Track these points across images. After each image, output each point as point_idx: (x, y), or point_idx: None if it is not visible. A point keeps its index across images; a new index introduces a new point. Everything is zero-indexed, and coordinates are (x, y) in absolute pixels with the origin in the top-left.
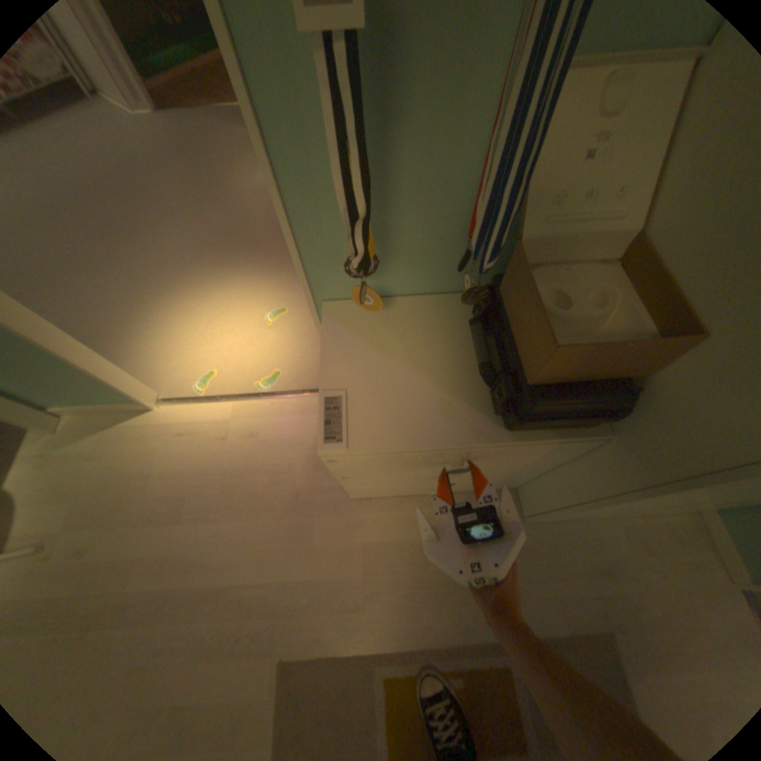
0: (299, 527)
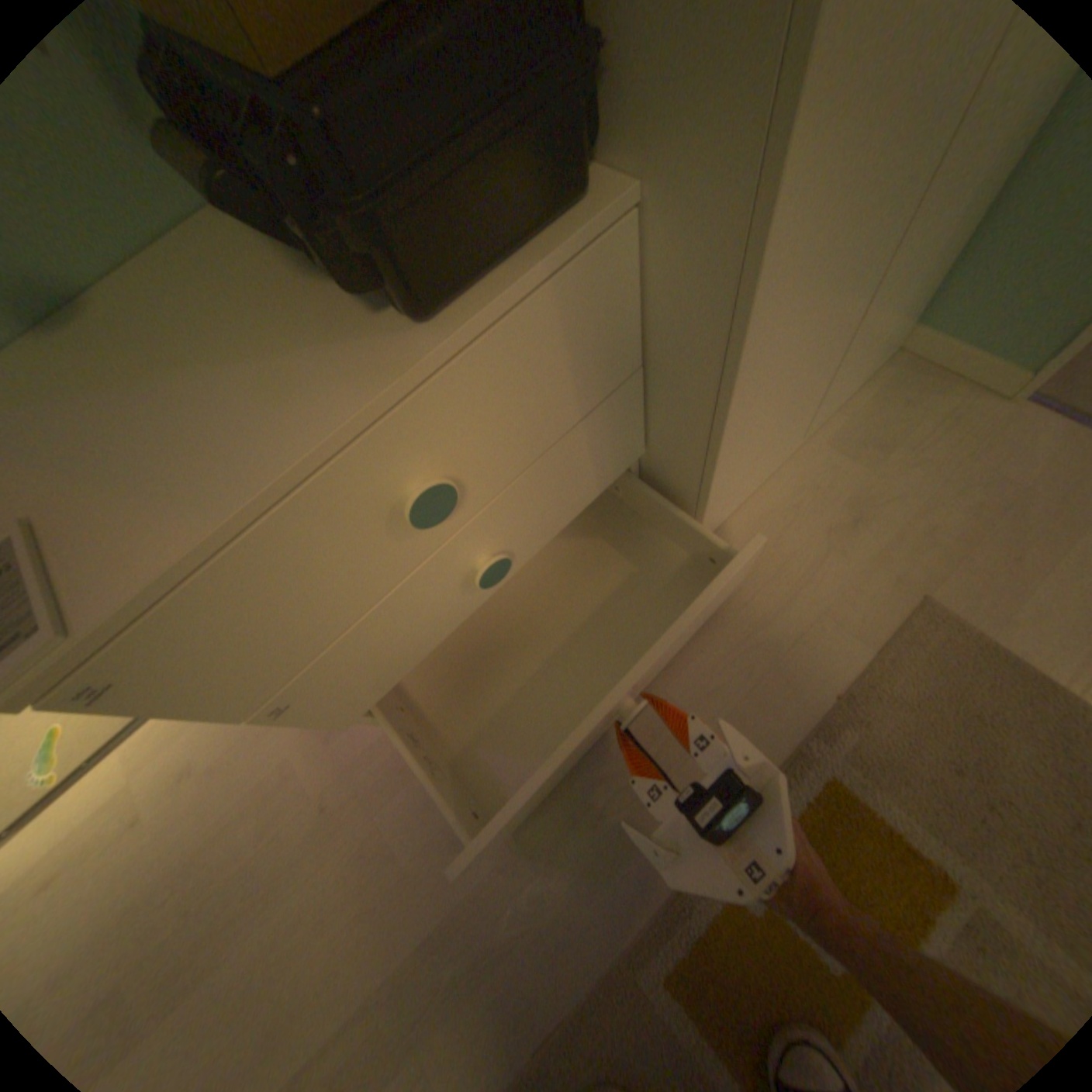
0: (355, 856)
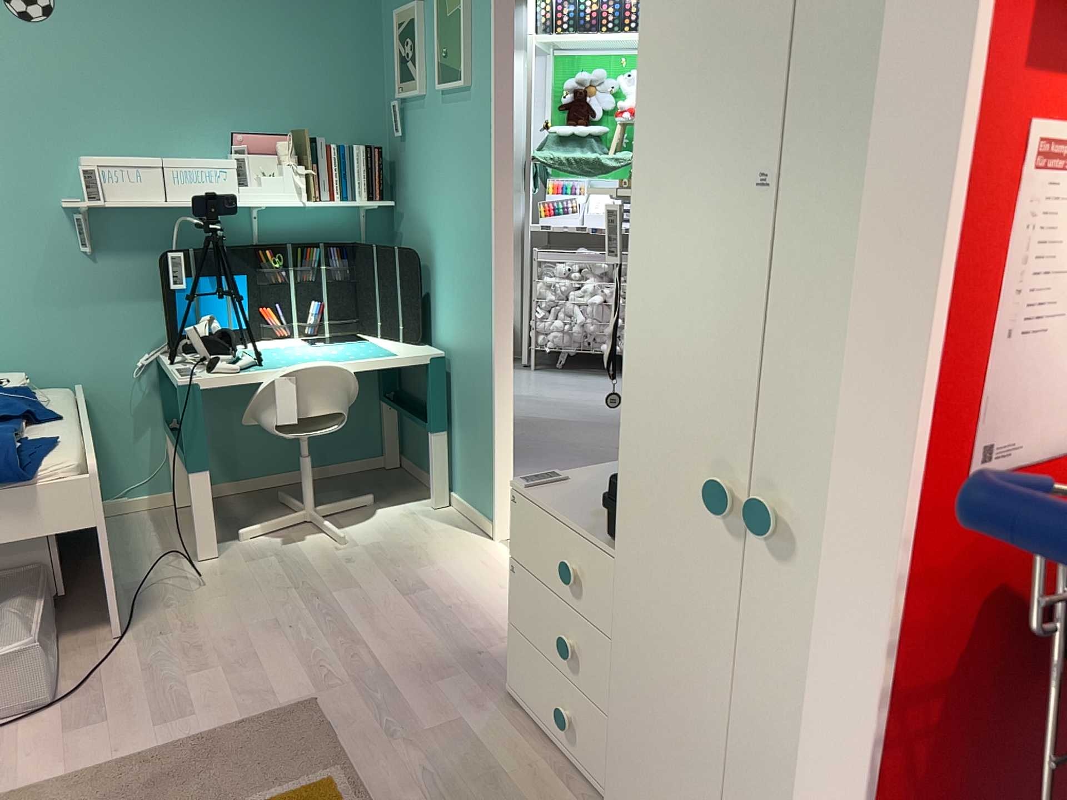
0: (450, 666)
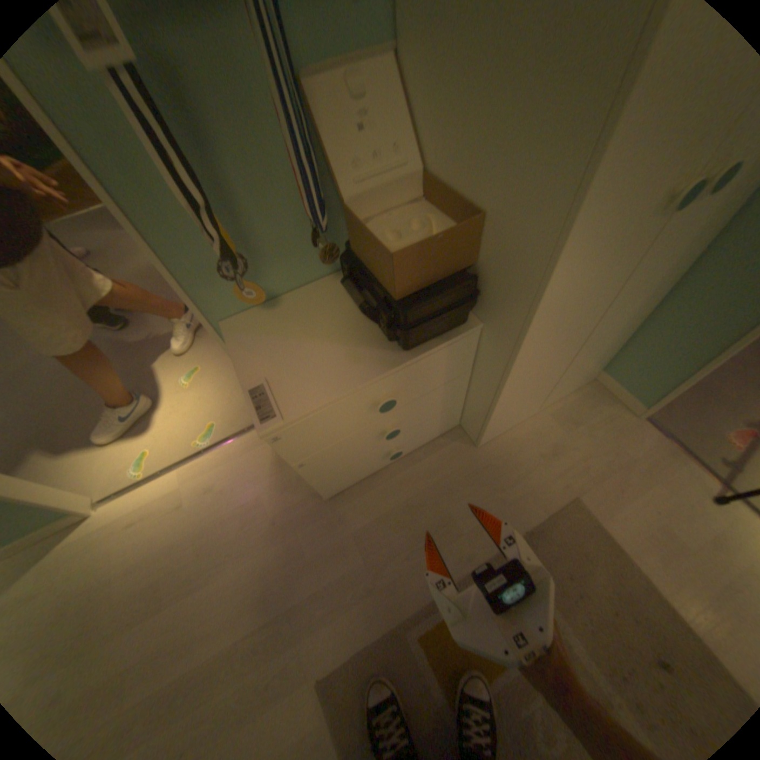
0: (285, 549)
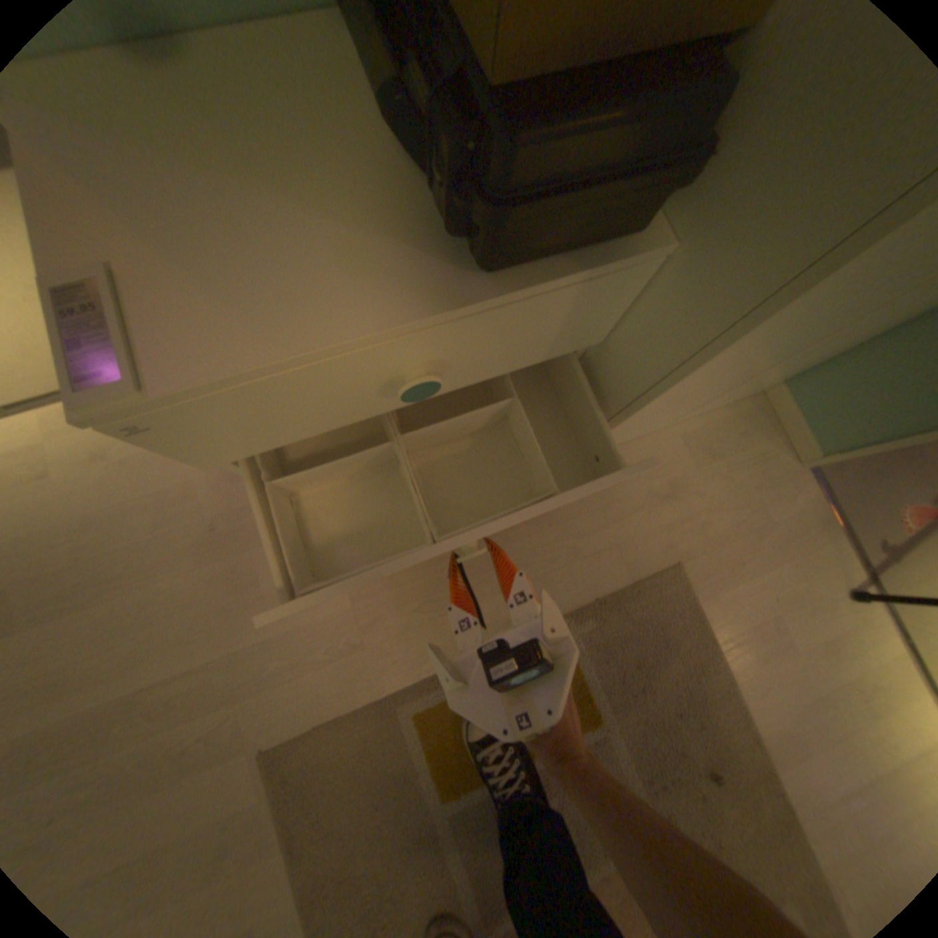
0: (229, 572)
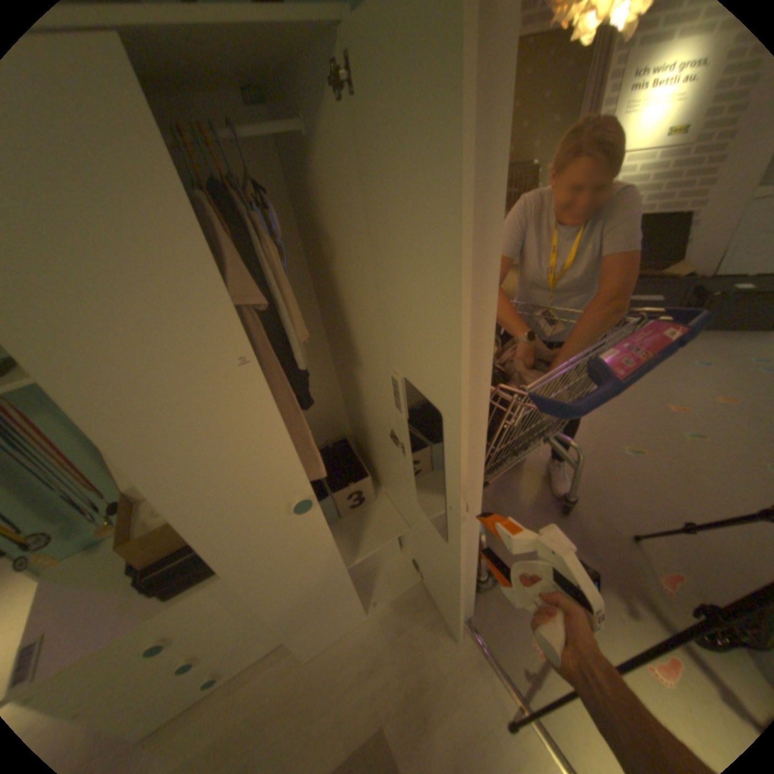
0: None
